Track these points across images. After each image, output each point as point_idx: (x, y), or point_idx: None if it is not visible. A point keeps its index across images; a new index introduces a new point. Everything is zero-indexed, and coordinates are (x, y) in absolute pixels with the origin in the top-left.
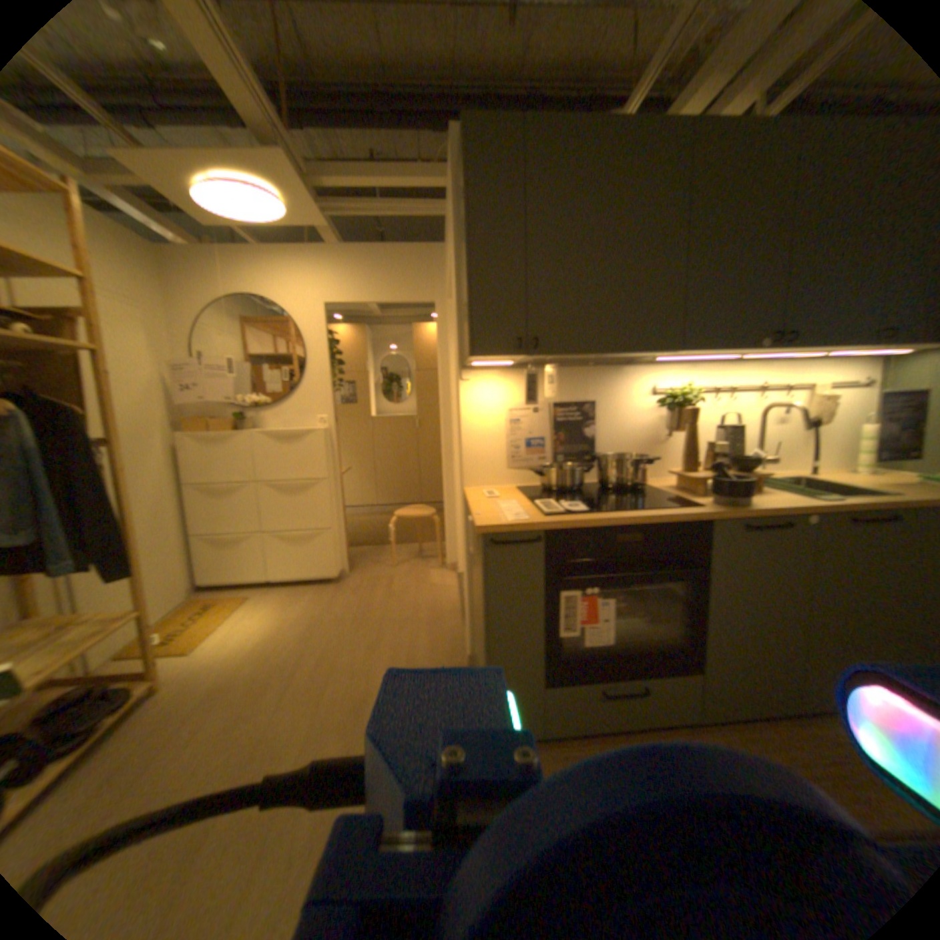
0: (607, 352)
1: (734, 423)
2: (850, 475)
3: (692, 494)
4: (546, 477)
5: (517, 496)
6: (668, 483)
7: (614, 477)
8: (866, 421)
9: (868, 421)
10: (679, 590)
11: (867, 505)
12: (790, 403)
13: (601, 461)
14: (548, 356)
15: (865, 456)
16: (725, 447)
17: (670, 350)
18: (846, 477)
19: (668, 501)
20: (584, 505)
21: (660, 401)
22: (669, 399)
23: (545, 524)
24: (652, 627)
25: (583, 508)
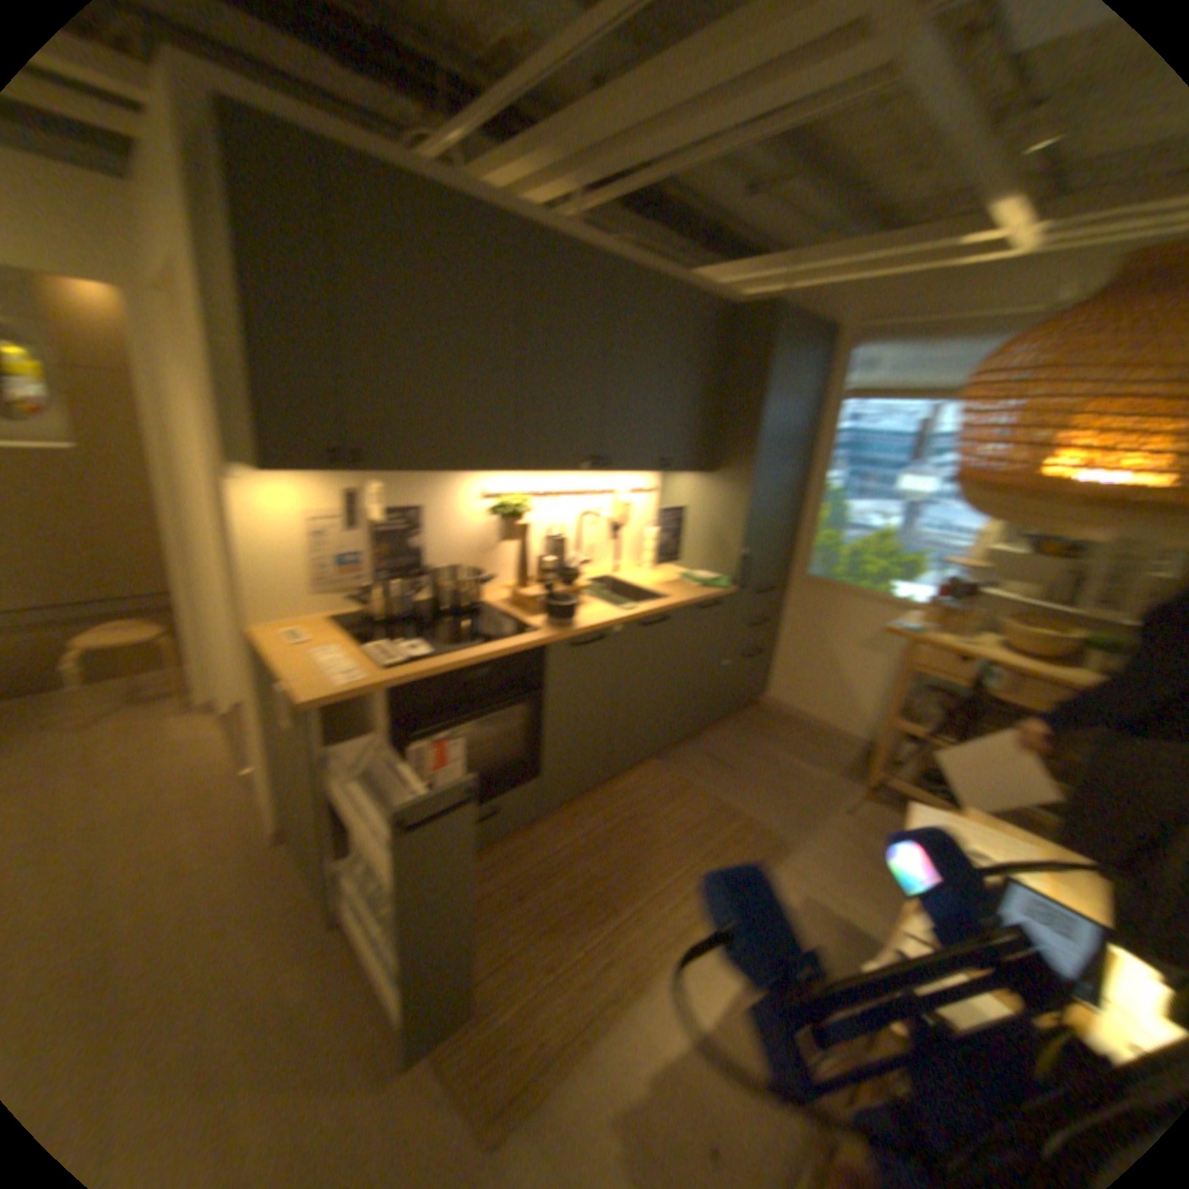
0: (443, 471)
1: (559, 533)
2: (640, 573)
3: (527, 613)
4: (372, 605)
5: (337, 637)
6: (503, 595)
7: (450, 596)
8: (650, 525)
9: (651, 526)
10: (519, 709)
11: (651, 611)
12: (602, 515)
13: (435, 580)
14: (373, 471)
15: (649, 556)
16: (551, 554)
17: (506, 469)
18: (637, 576)
19: (508, 627)
20: (426, 644)
21: (494, 511)
22: (503, 511)
23: (389, 684)
24: (497, 751)
25: (427, 652)
